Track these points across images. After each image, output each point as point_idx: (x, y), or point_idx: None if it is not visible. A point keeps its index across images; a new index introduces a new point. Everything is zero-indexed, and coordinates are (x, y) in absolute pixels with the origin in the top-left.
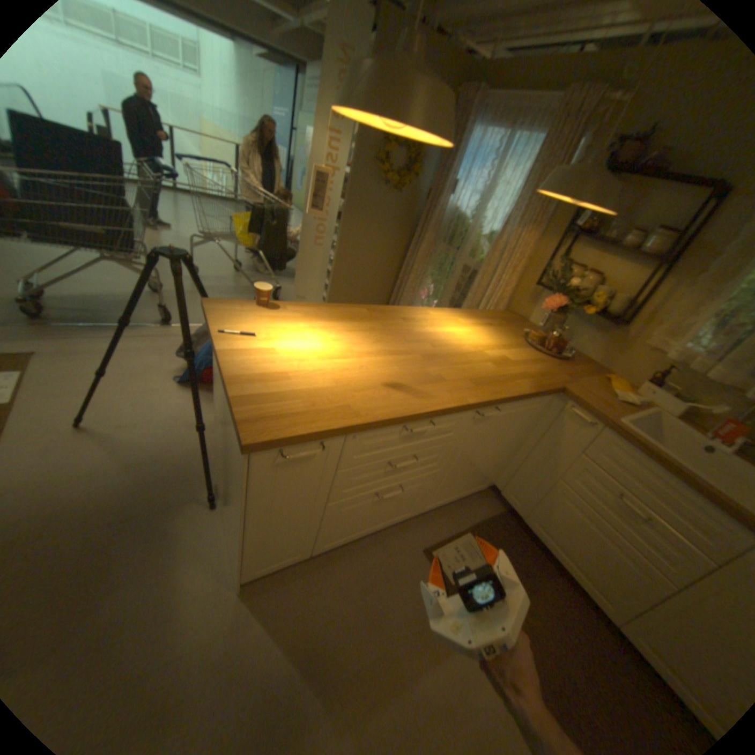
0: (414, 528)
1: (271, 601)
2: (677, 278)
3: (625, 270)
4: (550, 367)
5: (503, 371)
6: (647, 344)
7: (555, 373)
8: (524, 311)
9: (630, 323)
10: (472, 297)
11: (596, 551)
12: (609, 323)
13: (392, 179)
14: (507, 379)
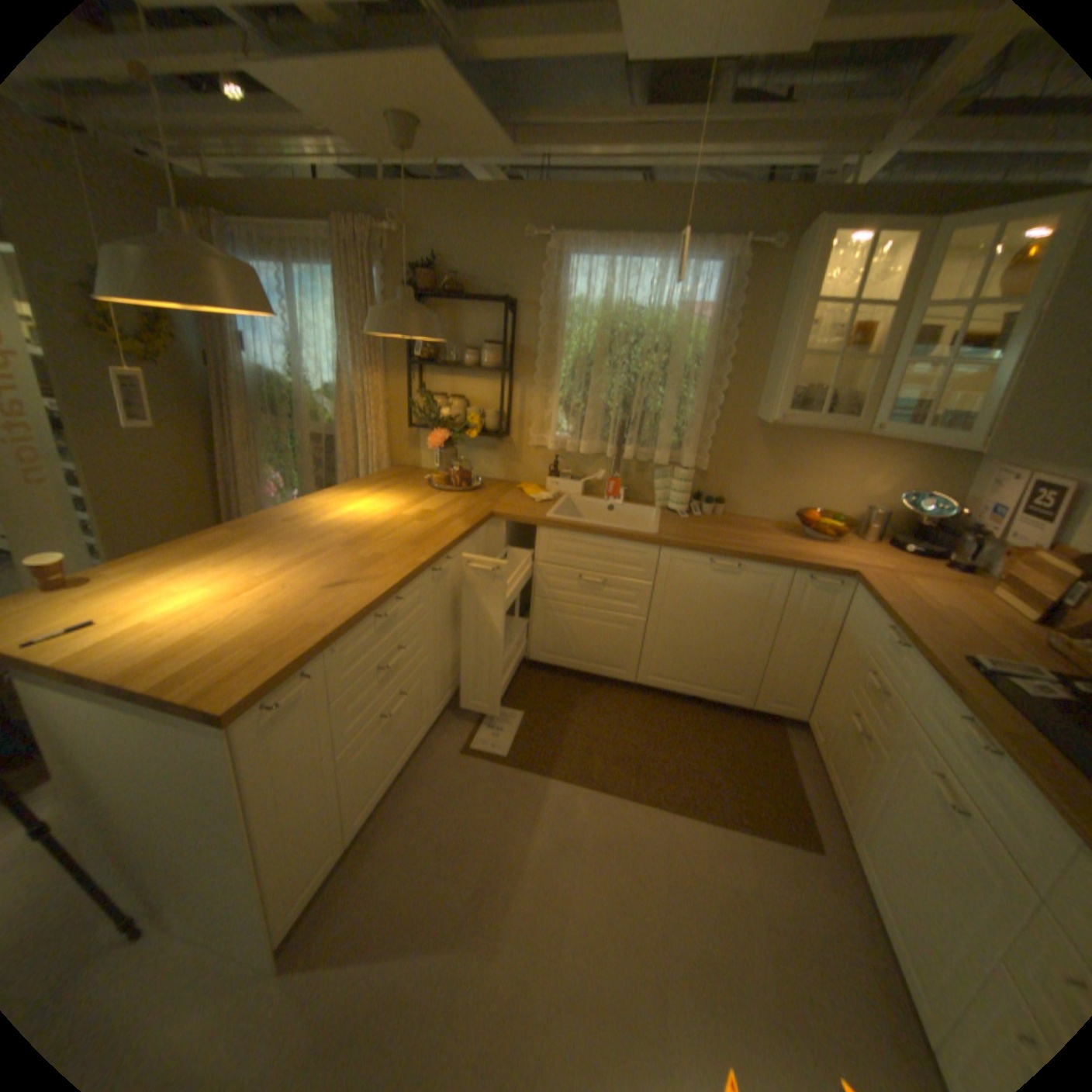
0: (435, 742)
1: (326, 938)
2: (519, 383)
3: (478, 388)
4: (468, 502)
5: (431, 523)
6: (530, 447)
7: (476, 505)
8: (411, 460)
9: (509, 434)
10: (343, 468)
11: (589, 636)
12: (492, 440)
13: (131, 349)
14: (439, 528)
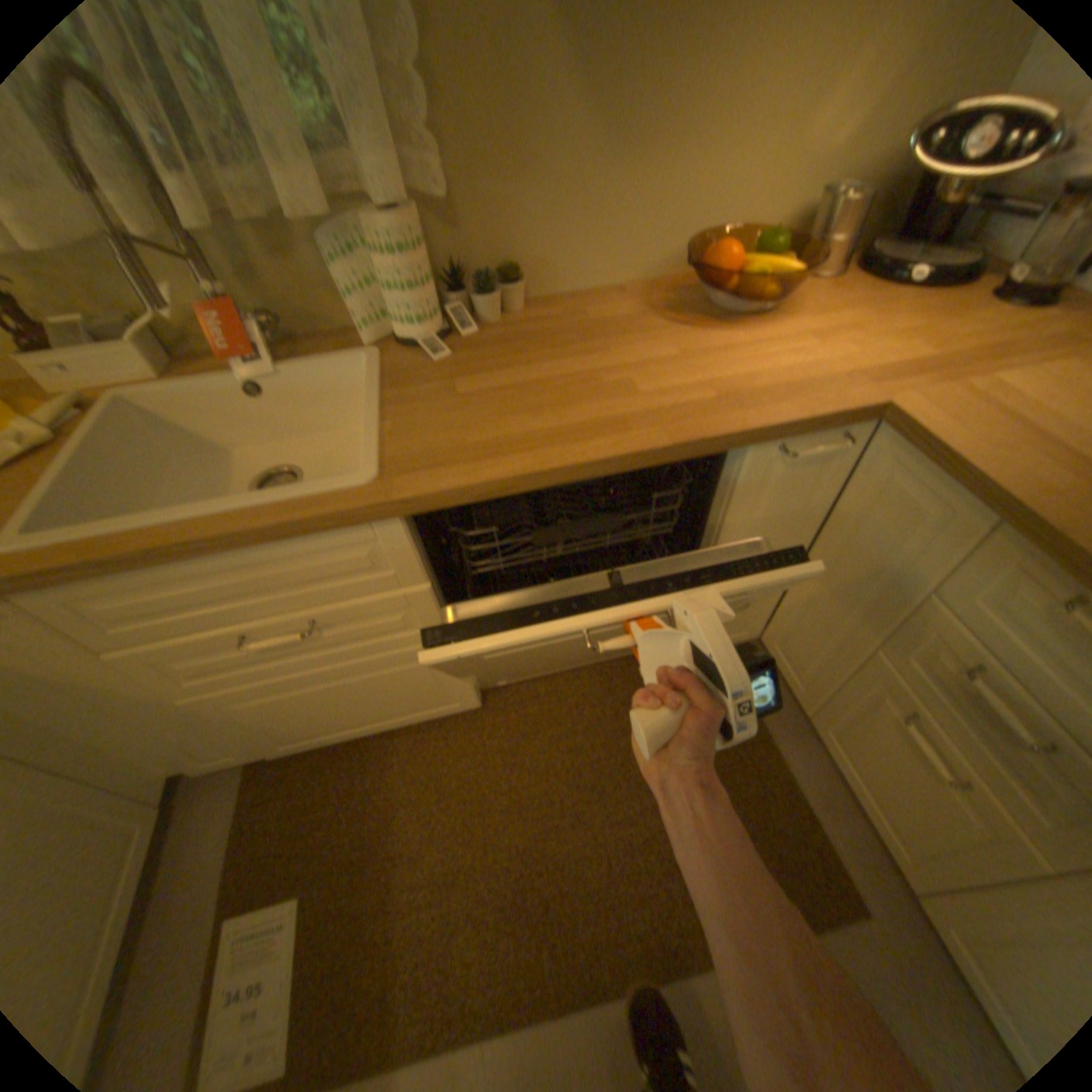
0: None
1: None
2: None
3: None
4: None
5: None
6: None
7: None
8: None
9: None
10: None
11: (354, 698)
12: None
13: None
14: None
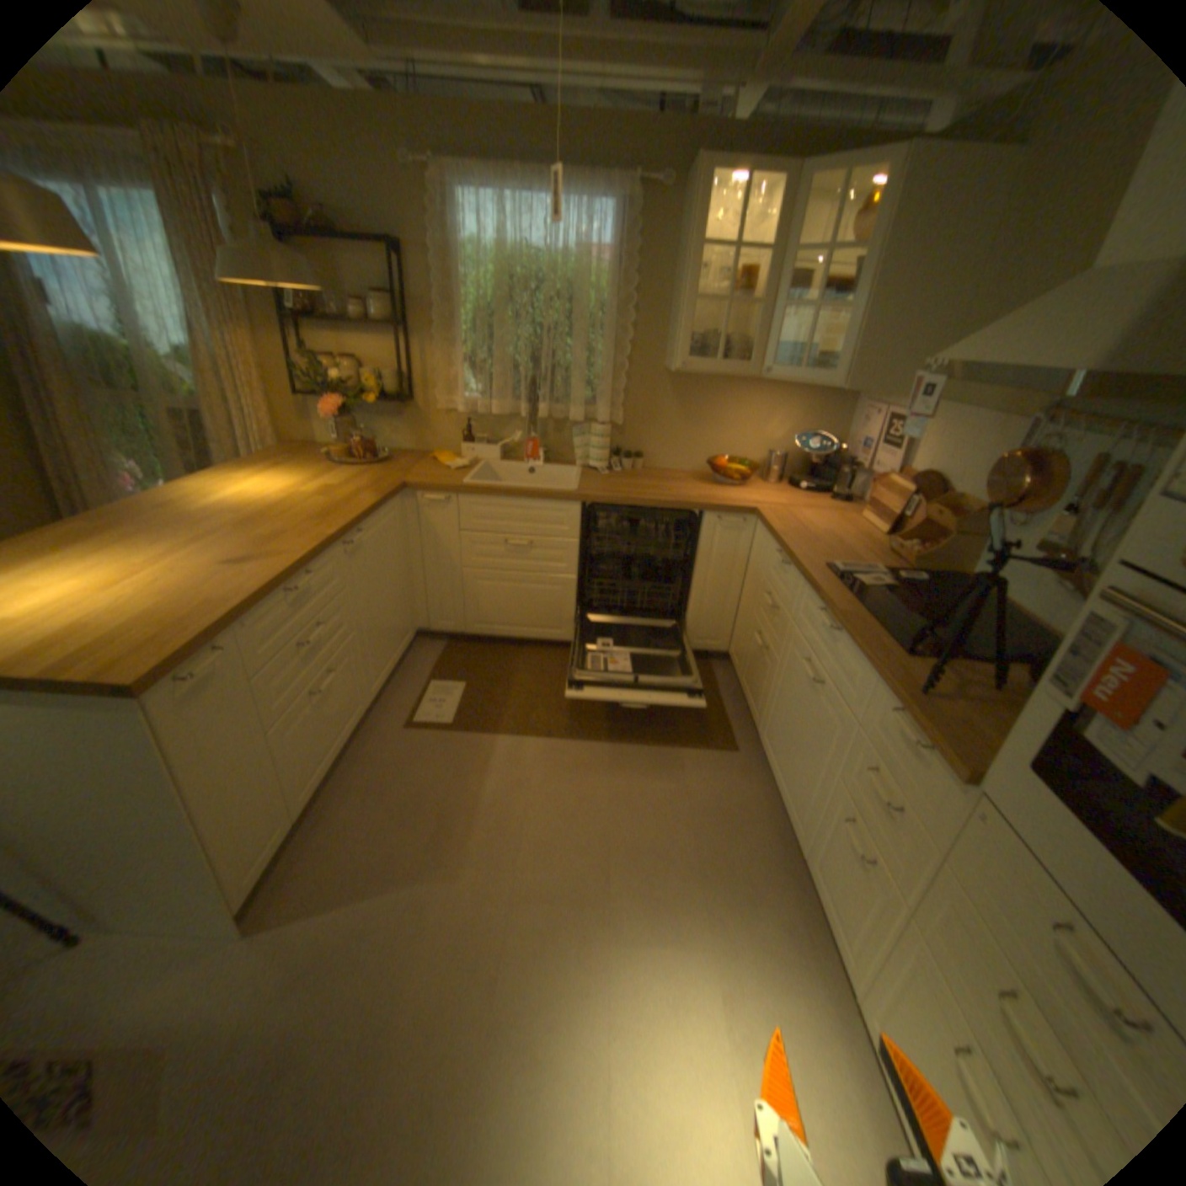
0: (376, 723)
1: (288, 901)
2: (417, 340)
3: (370, 347)
4: (376, 475)
5: (336, 499)
6: (438, 413)
7: (385, 477)
8: (302, 436)
9: (413, 399)
10: (219, 450)
11: (523, 602)
12: (395, 407)
13: None
14: (346, 502)
